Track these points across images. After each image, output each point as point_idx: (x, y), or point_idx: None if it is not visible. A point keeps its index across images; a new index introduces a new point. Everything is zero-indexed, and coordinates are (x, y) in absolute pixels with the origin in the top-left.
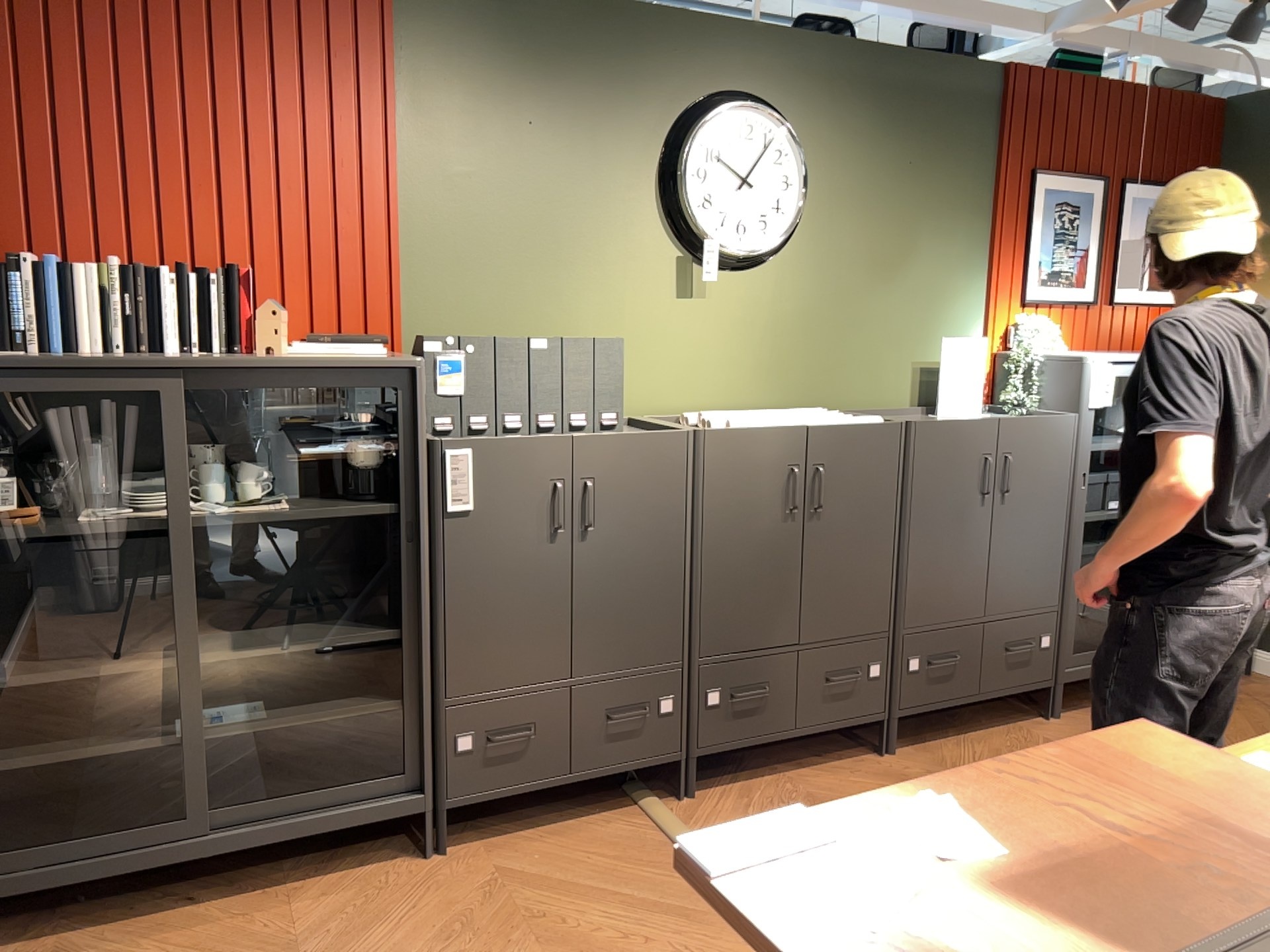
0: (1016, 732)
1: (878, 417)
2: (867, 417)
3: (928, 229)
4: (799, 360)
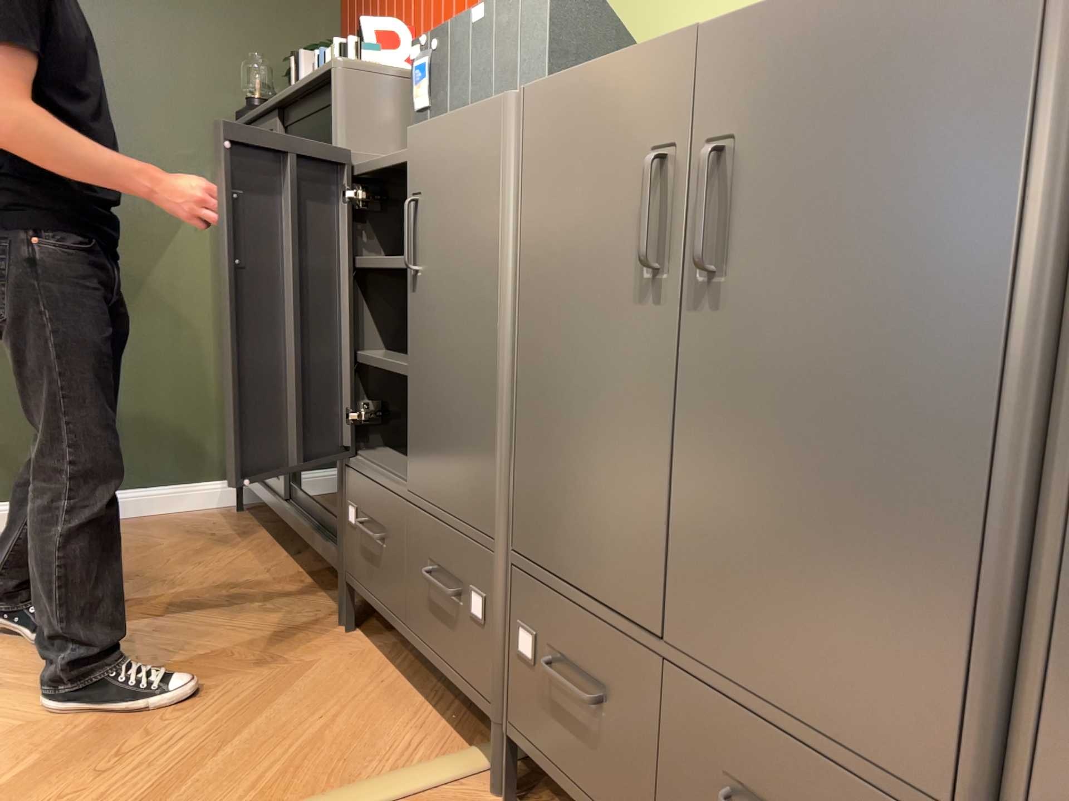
0: None
1: None
2: None
3: None
4: None
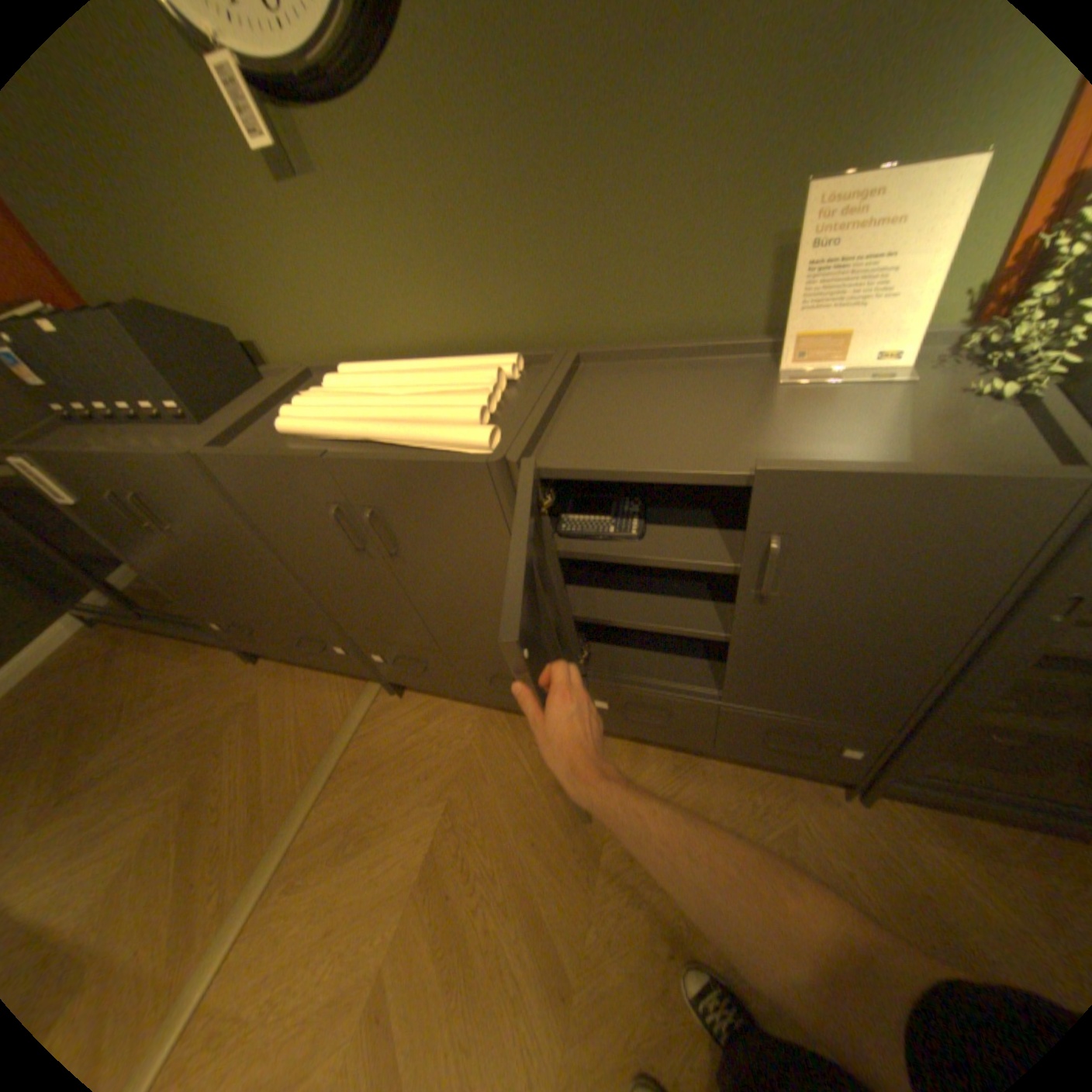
0: (771, 793)
1: (482, 431)
2: (462, 431)
3: None
4: (505, 263)
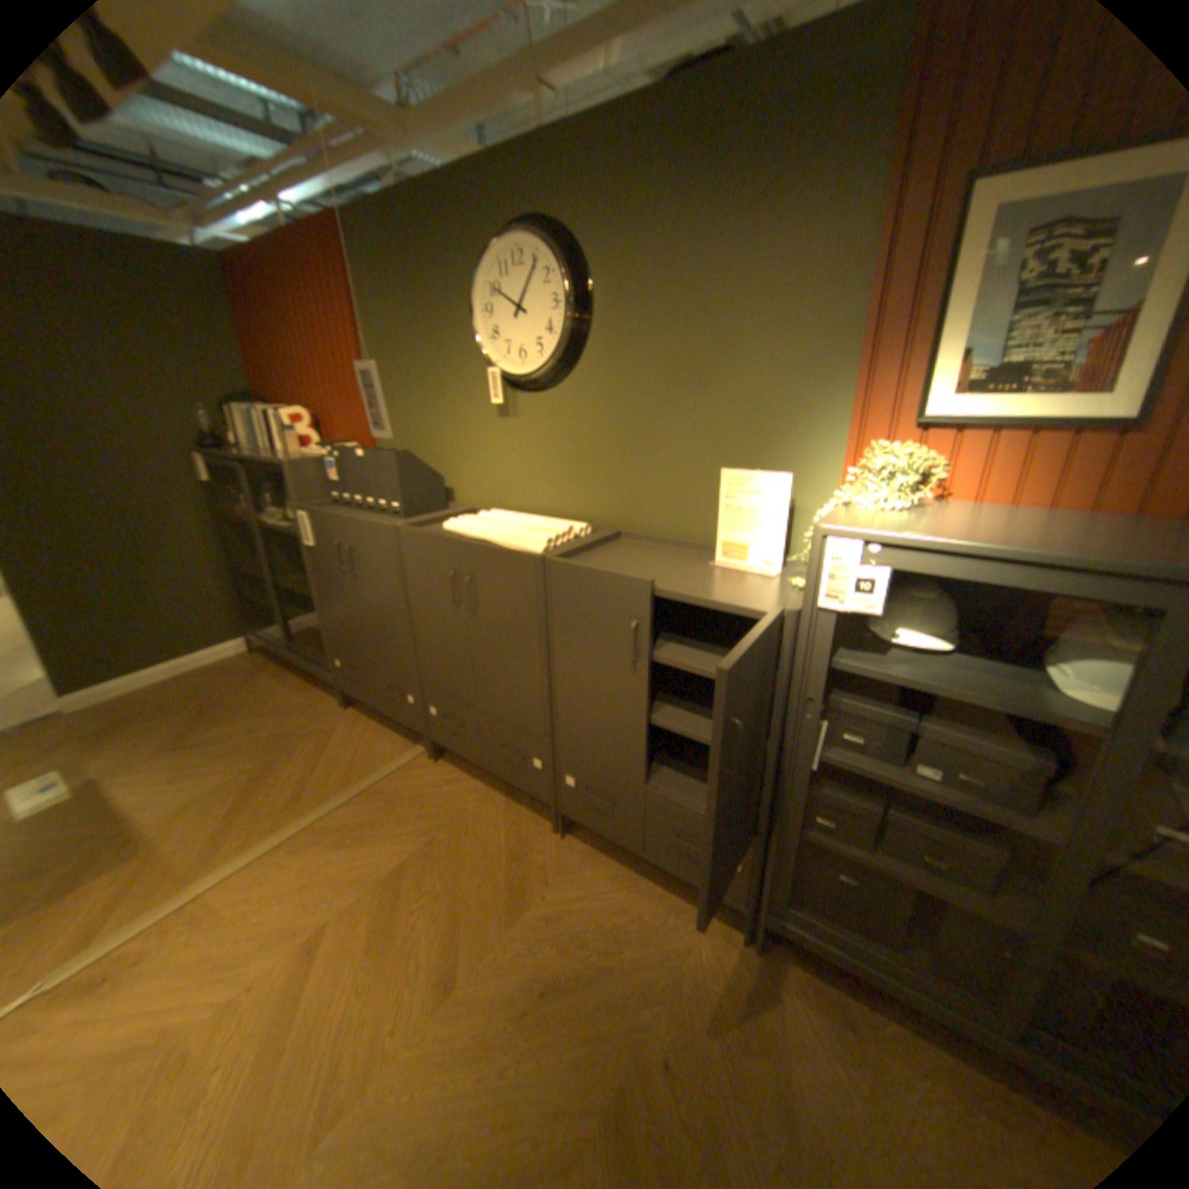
0: (684, 919)
1: (542, 546)
2: (532, 544)
3: (748, 322)
4: (595, 478)
